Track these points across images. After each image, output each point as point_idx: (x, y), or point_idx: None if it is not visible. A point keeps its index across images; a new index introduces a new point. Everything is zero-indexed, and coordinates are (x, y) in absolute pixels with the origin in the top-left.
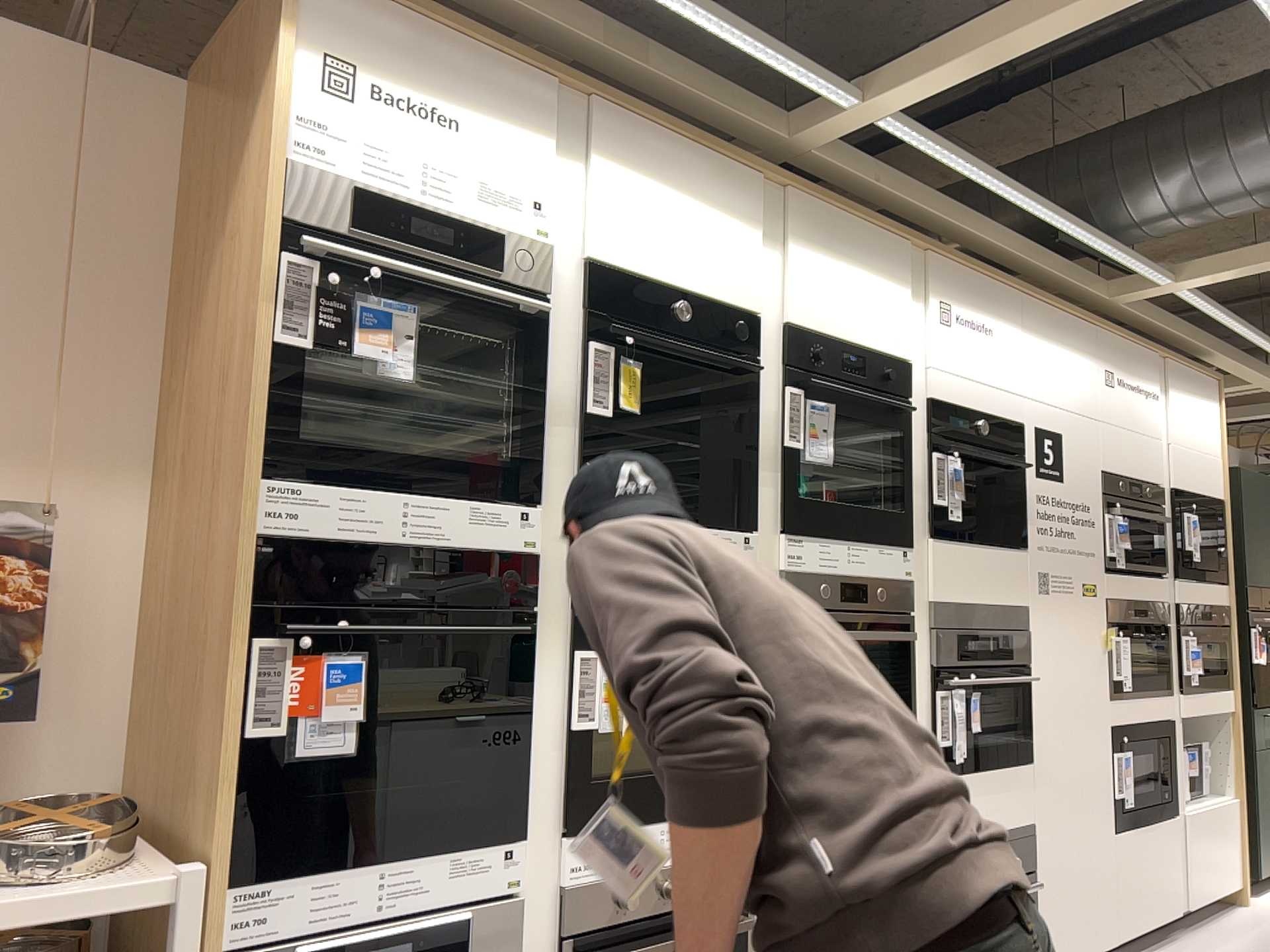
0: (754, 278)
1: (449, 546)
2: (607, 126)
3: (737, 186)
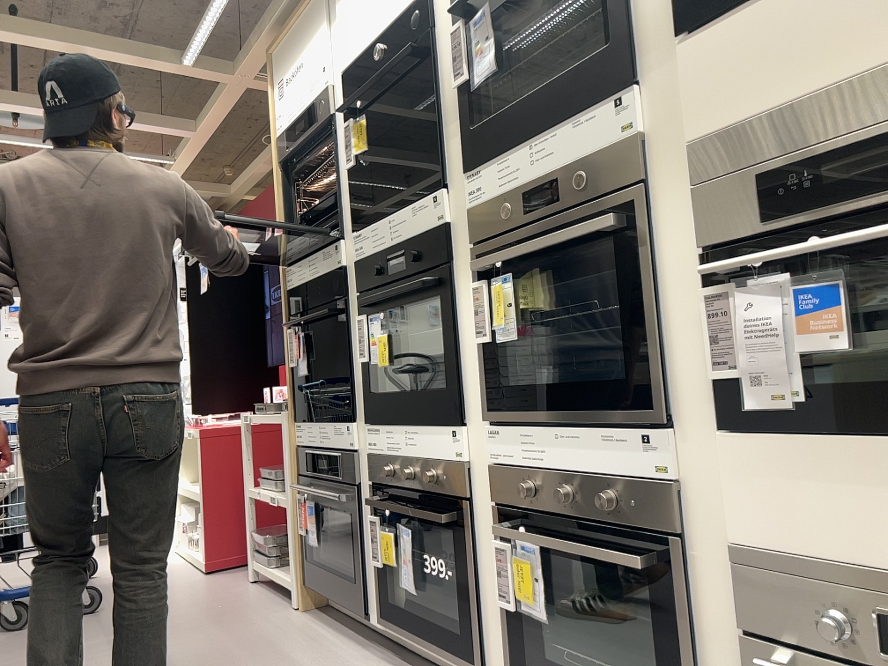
0: None
1: (320, 276)
2: None
3: None
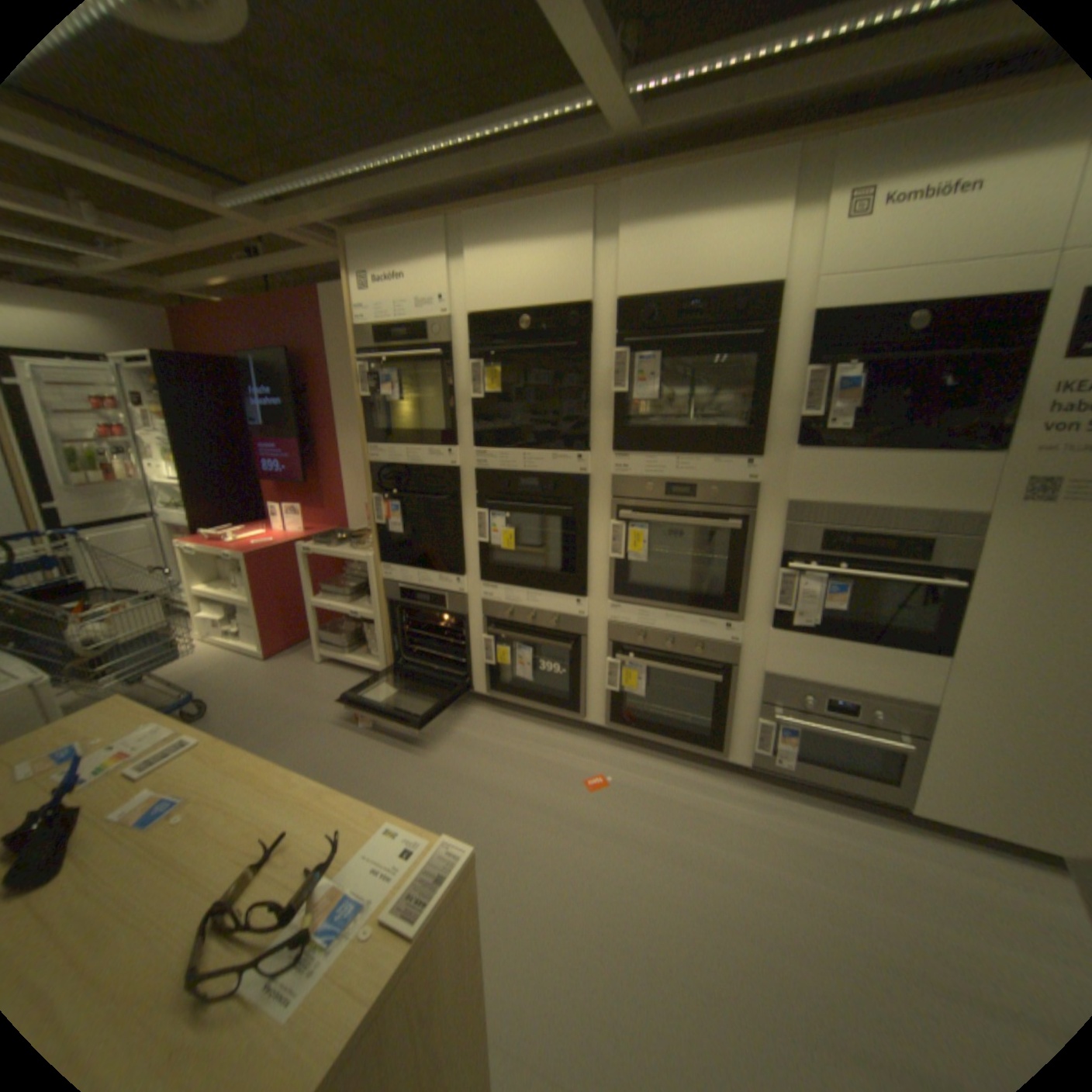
0: (587, 272)
1: (422, 467)
2: (467, 221)
3: (569, 203)
